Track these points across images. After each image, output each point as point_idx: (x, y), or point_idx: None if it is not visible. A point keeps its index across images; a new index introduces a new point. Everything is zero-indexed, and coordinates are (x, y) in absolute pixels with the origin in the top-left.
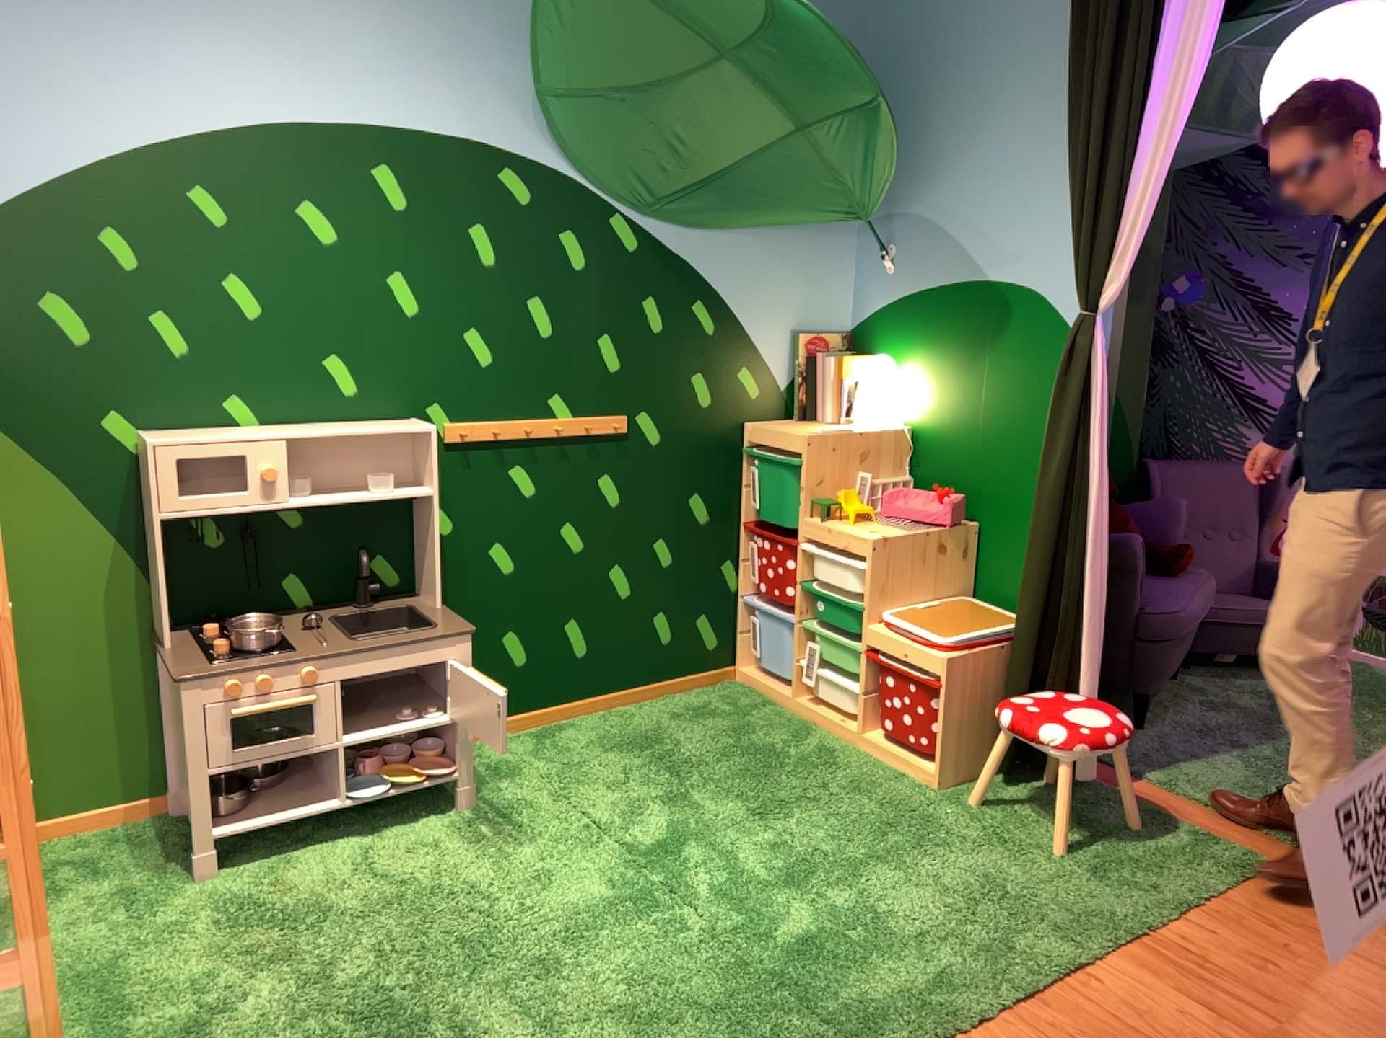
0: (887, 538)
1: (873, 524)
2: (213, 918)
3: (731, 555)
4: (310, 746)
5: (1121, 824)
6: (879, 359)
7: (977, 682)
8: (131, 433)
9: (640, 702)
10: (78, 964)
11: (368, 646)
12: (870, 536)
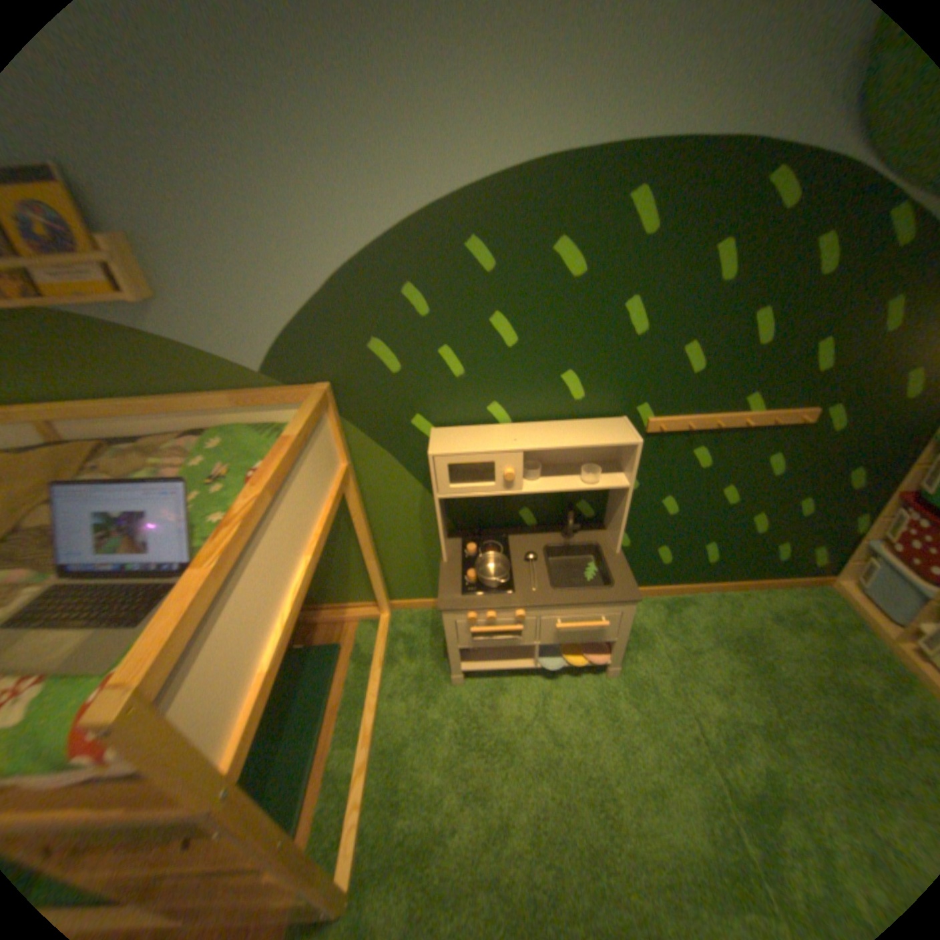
0: None
1: None
2: (453, 729)
3: (871, 512)
4: (518, 643)
5: None
6: None
7: None
8: (427, 428)
9: (748, 592)
10: (385, 740)
11: (562, 601)
12: None
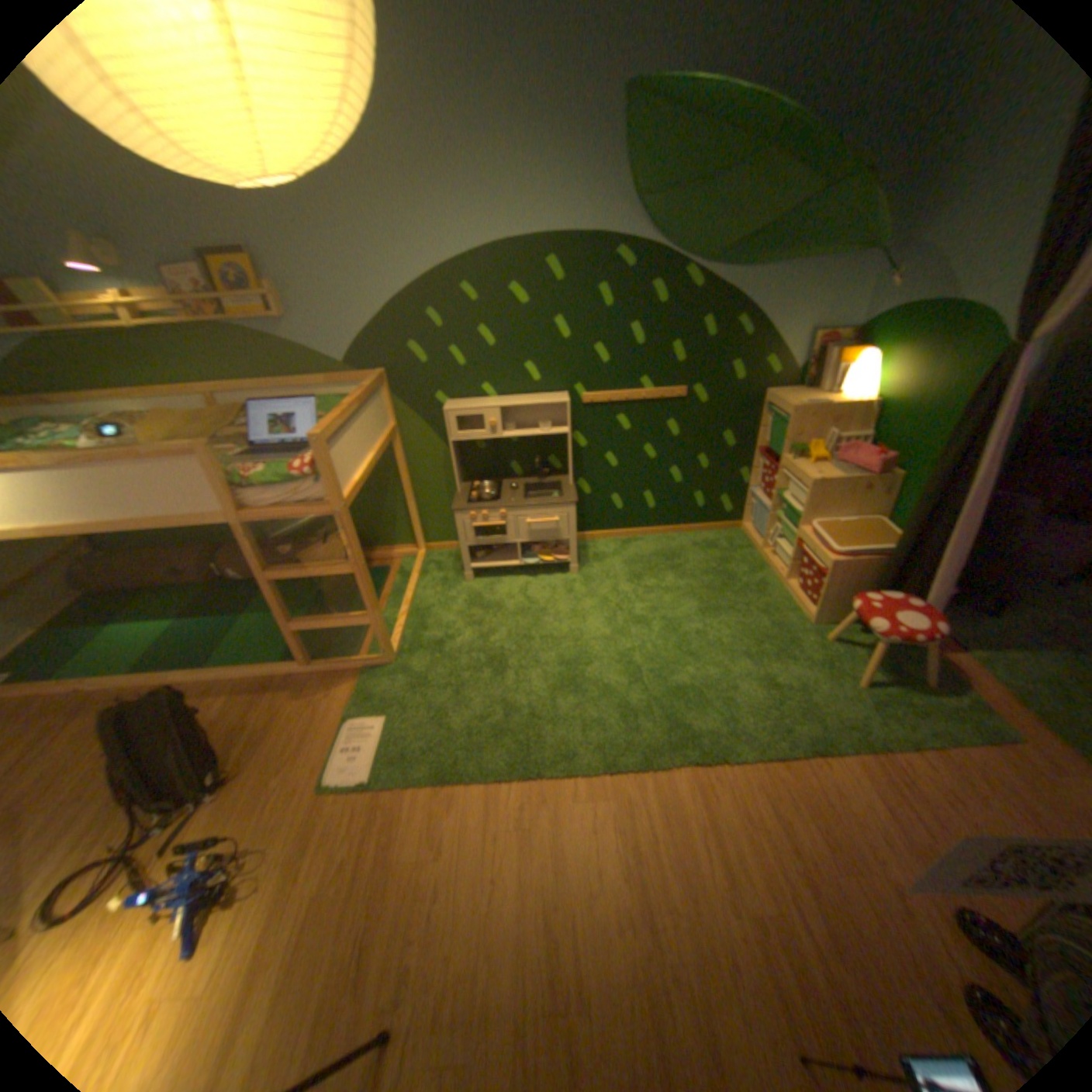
0: (823, 480)
1: (824, 467)
2: (466, 599)
3: (746, 465)
4: (506, 541)
5: (923, 681)
6: (872, 350)
7: (854, 576)
8: (446, 401)
9: (681, 533)
10: (421, 605)
11: (529, 504)
12: (812, 477)
